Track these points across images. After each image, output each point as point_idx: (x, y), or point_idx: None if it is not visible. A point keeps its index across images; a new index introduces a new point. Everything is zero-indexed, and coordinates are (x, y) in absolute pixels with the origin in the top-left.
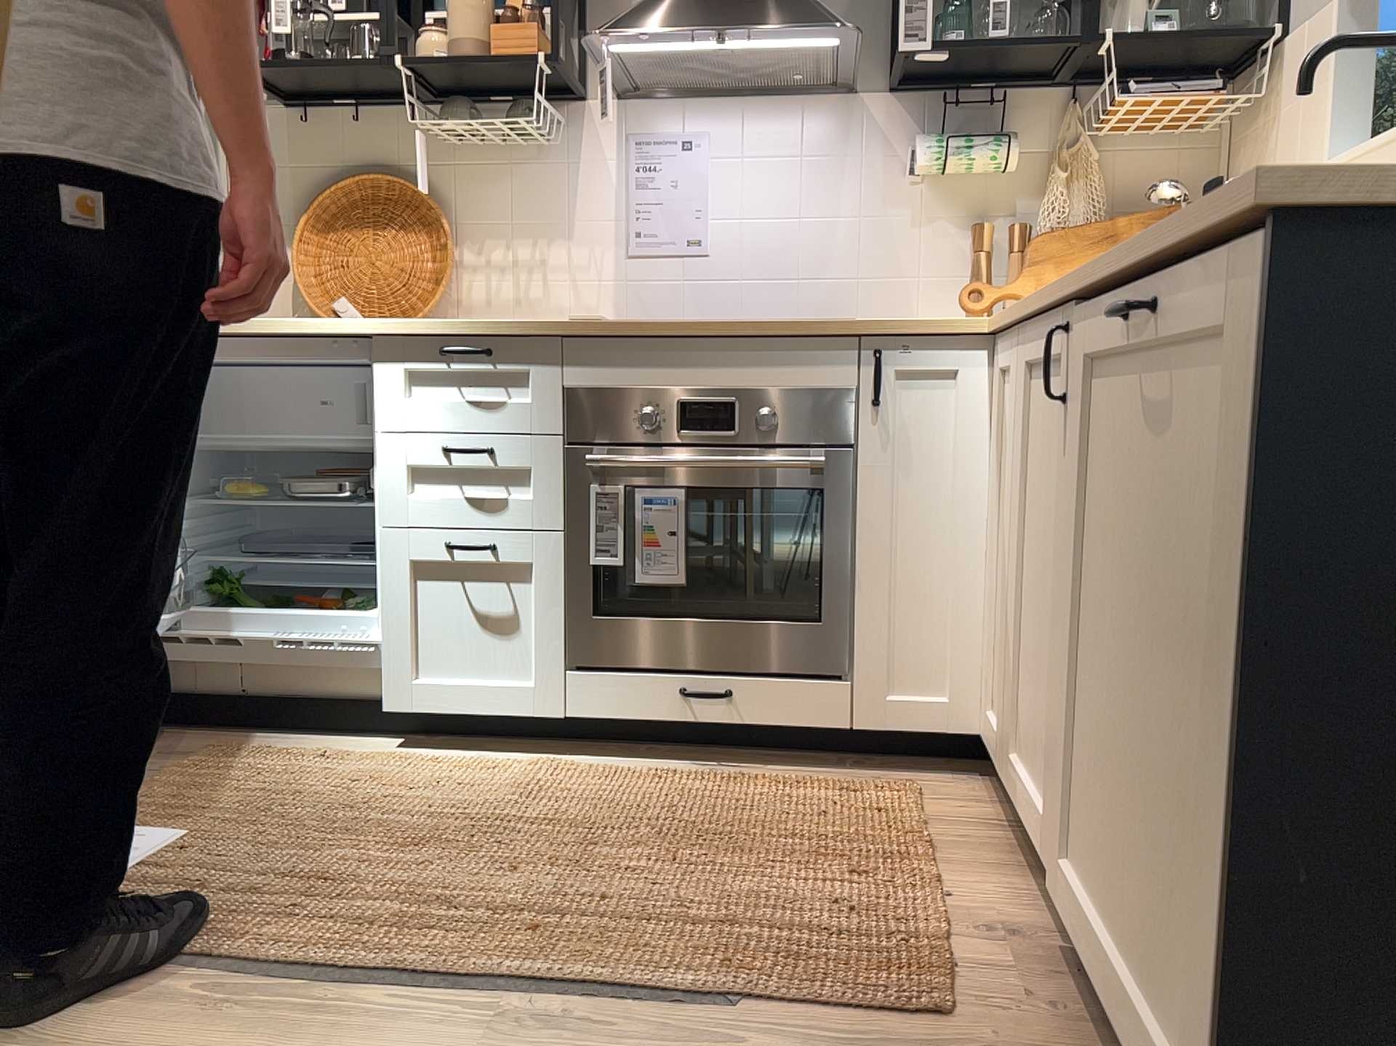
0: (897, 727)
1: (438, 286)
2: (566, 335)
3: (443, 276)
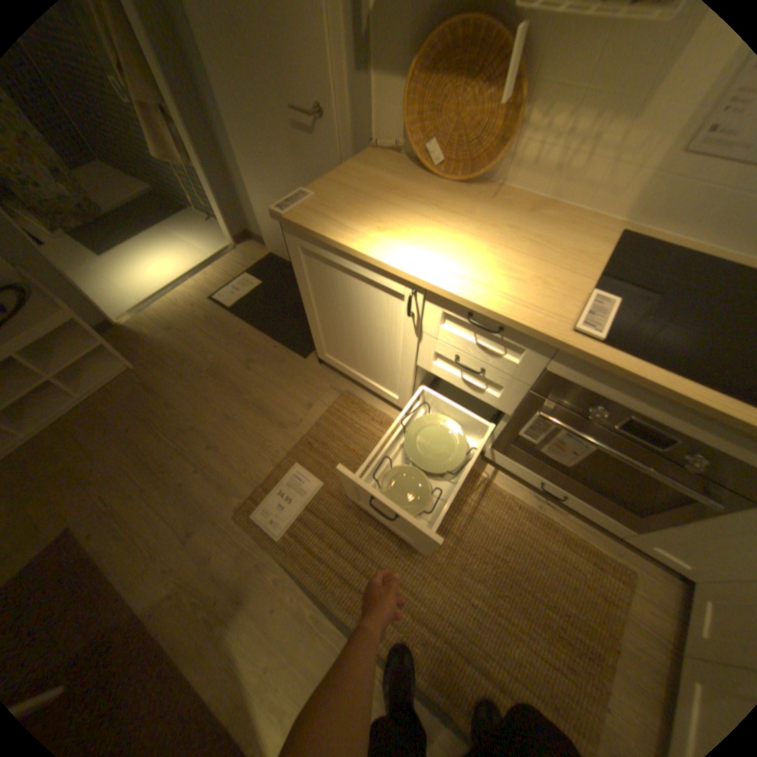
0: (647, 552)
1: (503, 142)
2: (566, 348)
3: (509, 139)
